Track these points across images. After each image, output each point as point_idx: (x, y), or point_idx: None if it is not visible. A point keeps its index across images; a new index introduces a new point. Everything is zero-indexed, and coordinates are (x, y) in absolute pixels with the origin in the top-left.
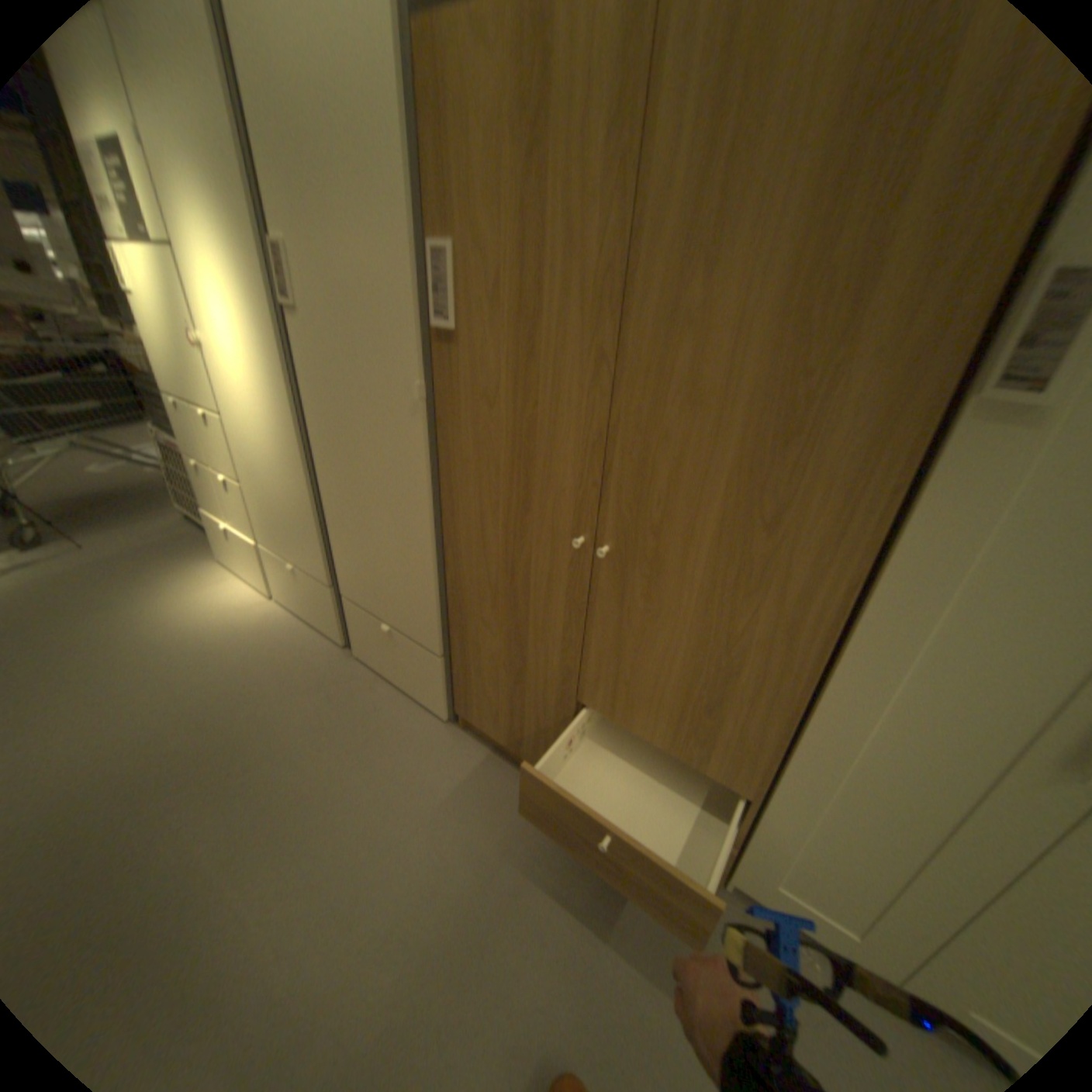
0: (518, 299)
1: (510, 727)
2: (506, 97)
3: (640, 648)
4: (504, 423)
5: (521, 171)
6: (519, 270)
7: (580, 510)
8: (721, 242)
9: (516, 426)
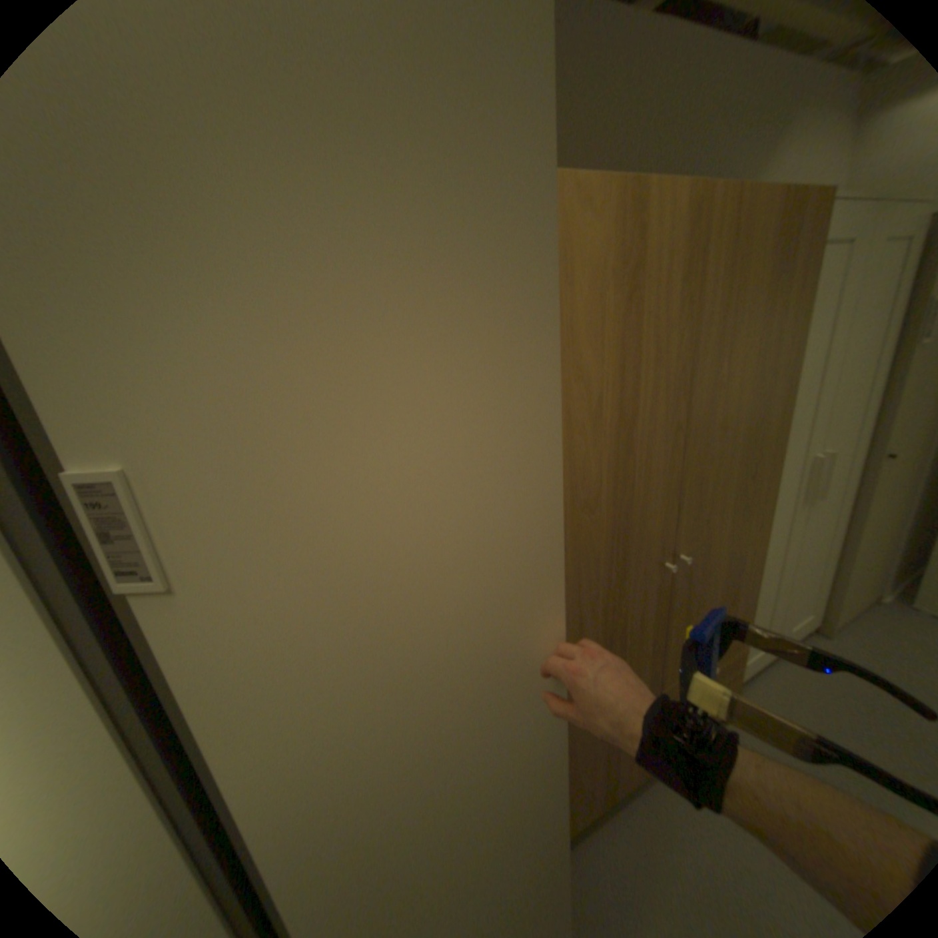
0: (617, 413)
1: (604, 792)
2: (609, 257)
3: (698, 607)
4: (603, 521)
5: (621, 313)
6: (618, 390)
7: (663, 546)
8: (732, 343)
9: (614, 517)
